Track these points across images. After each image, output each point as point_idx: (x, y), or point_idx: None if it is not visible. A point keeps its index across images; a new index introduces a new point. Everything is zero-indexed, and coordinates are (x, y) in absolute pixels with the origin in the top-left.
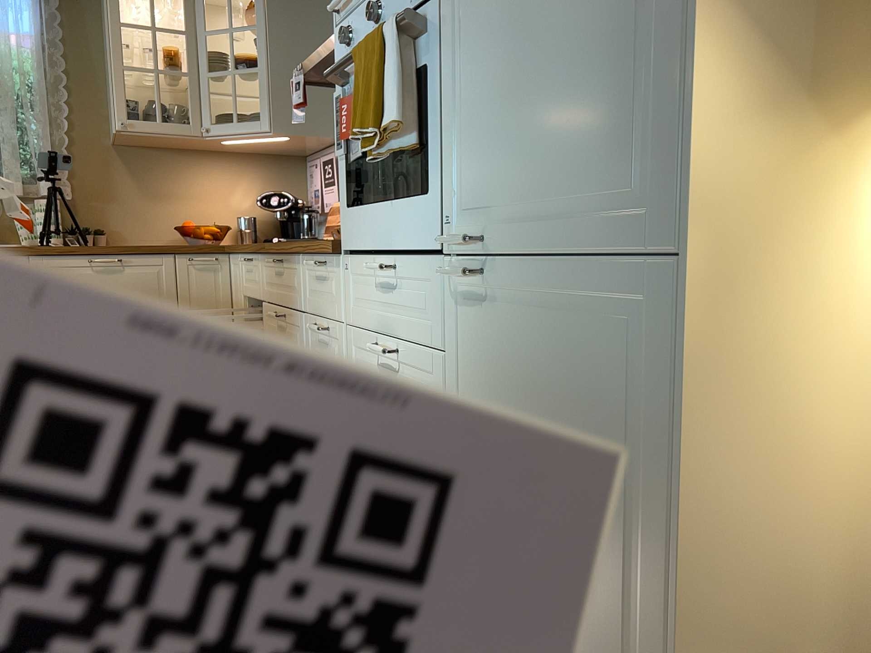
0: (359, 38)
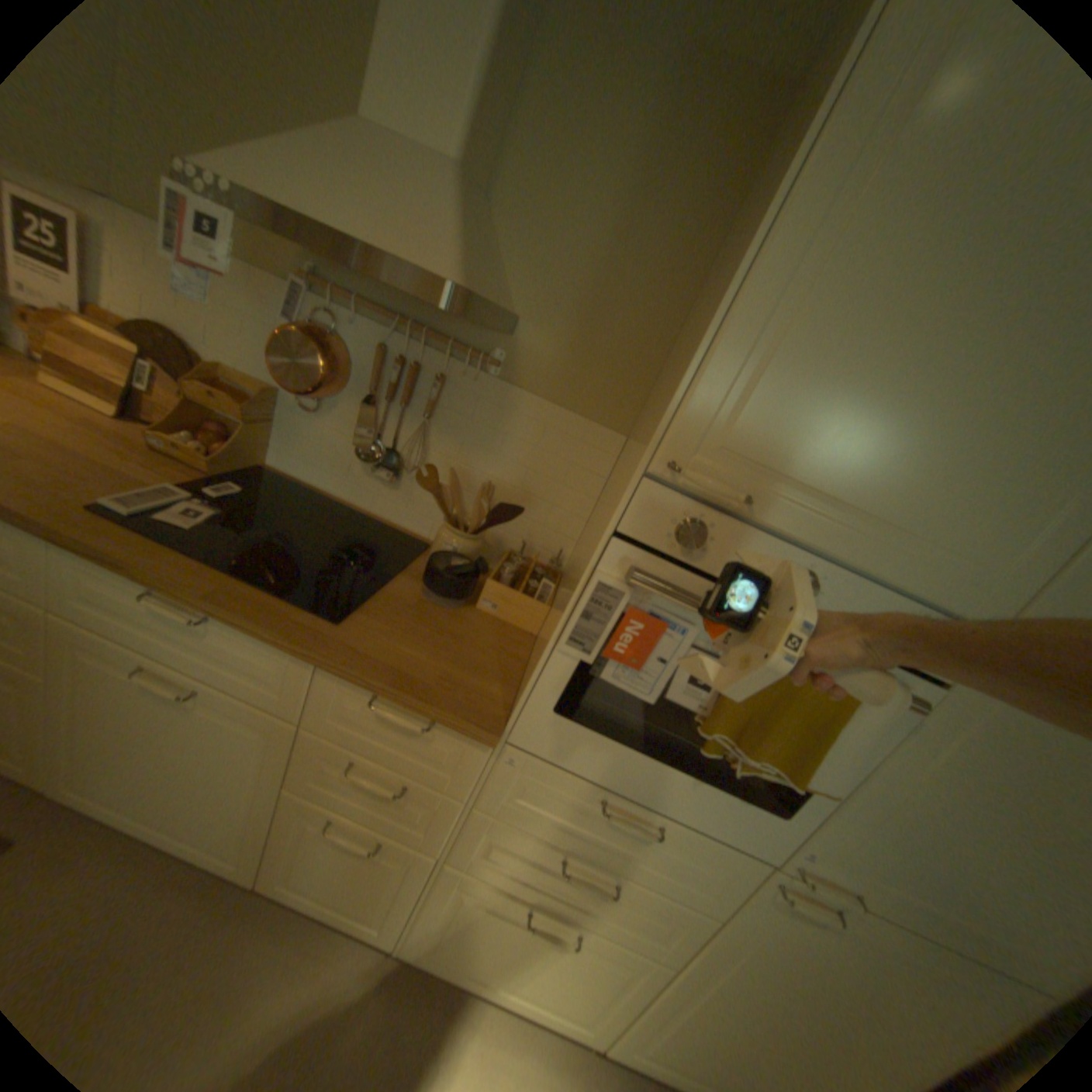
0: (715, 554)
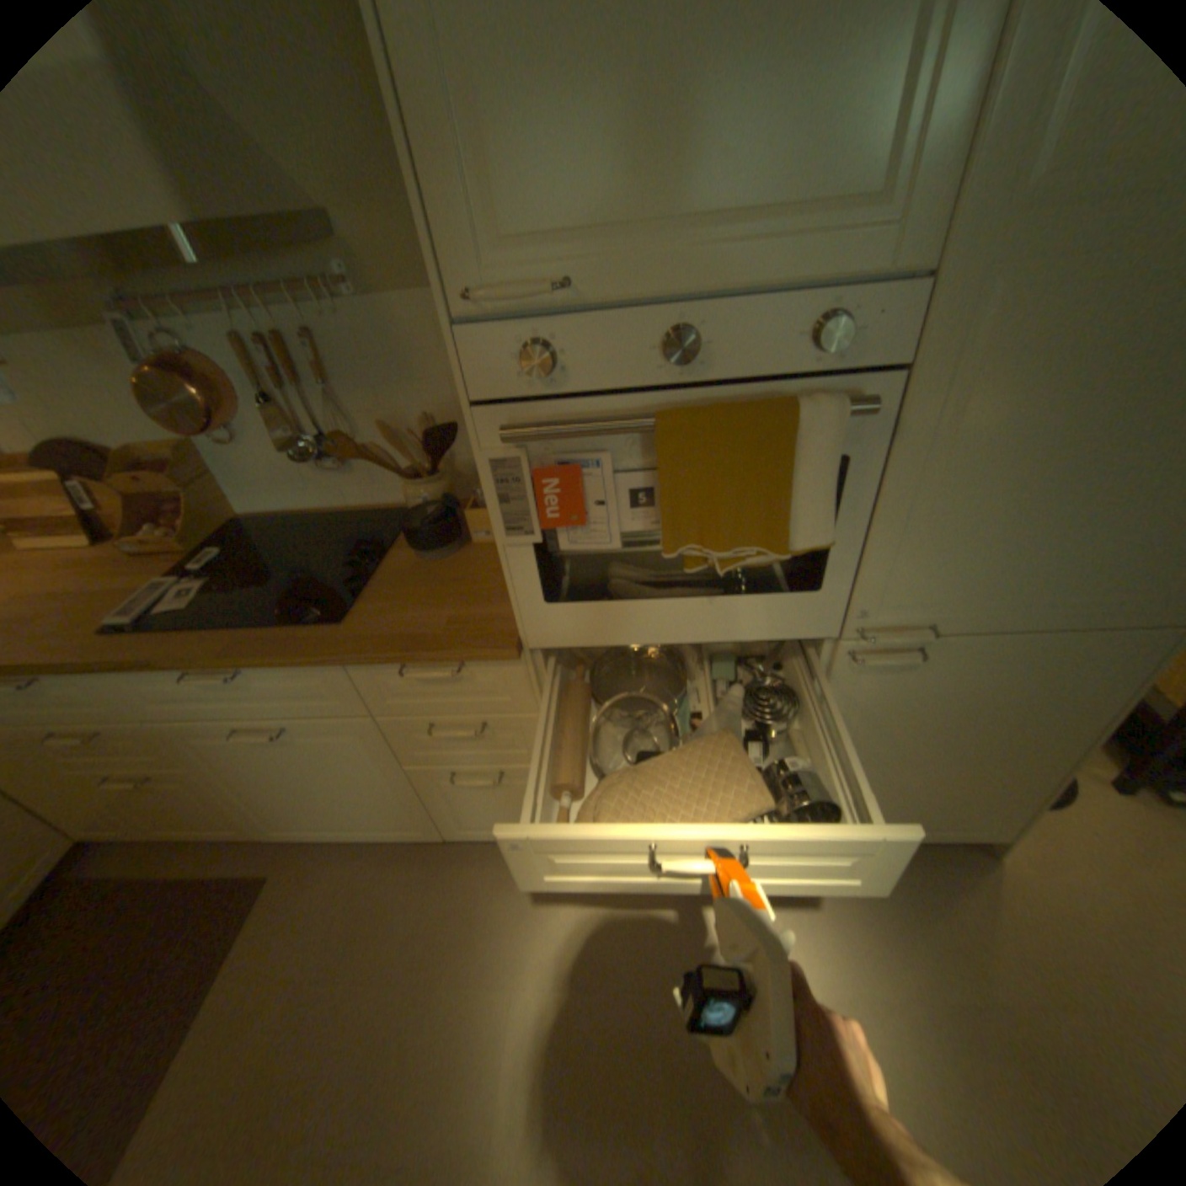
0: (573, 367)
